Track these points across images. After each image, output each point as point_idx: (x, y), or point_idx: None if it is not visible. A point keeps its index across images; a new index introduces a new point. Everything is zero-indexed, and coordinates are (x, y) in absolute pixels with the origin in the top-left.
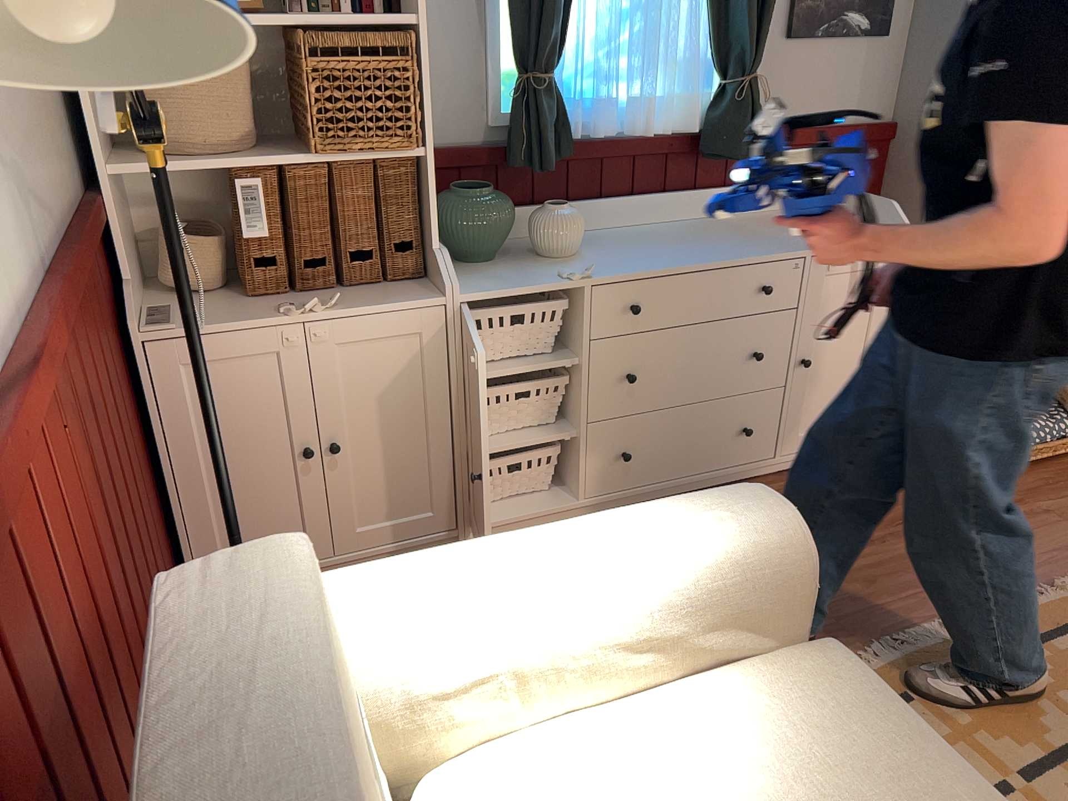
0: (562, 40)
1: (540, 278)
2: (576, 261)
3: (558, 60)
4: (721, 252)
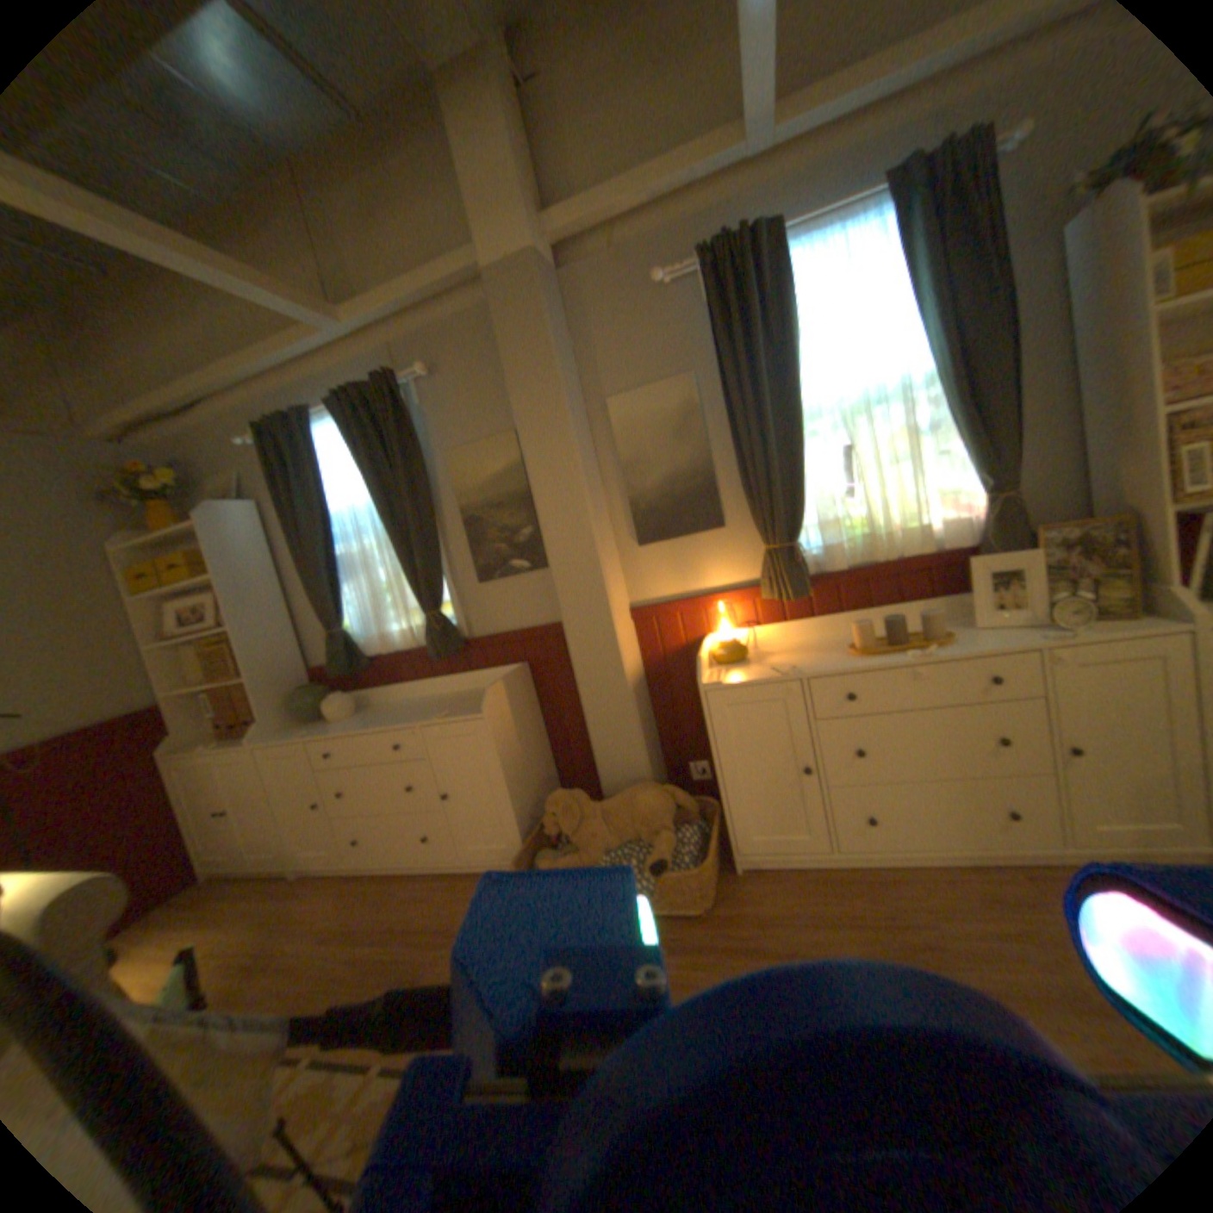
0: (335, 613)
1: (290, 736)
2: (329, 725)
3: (349, 619)
4: (382, 722)
